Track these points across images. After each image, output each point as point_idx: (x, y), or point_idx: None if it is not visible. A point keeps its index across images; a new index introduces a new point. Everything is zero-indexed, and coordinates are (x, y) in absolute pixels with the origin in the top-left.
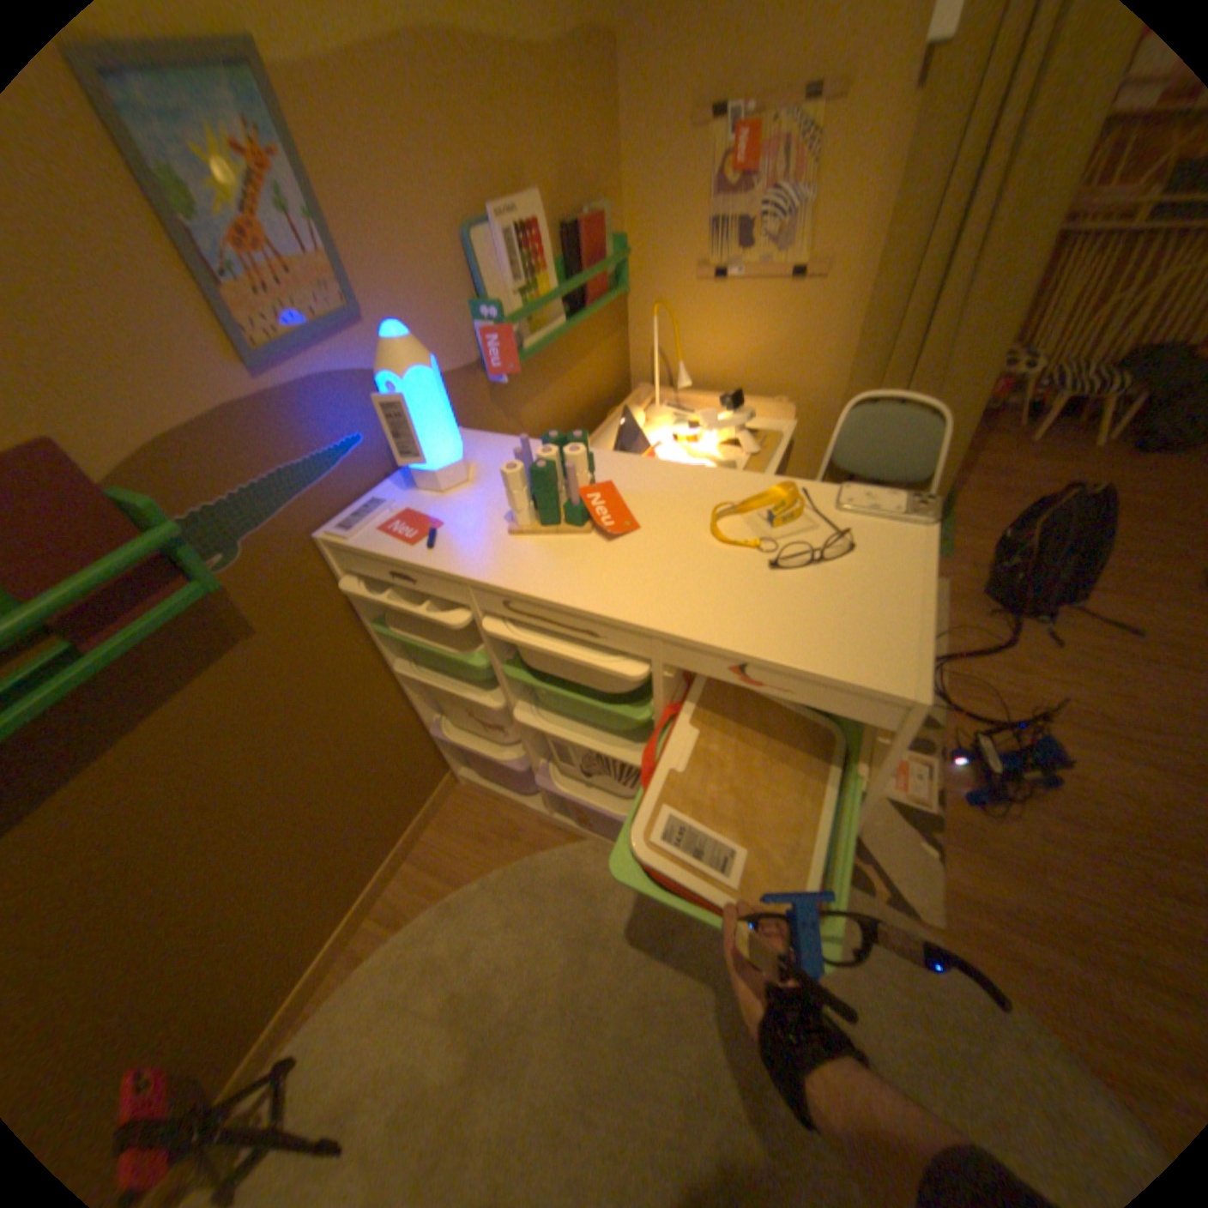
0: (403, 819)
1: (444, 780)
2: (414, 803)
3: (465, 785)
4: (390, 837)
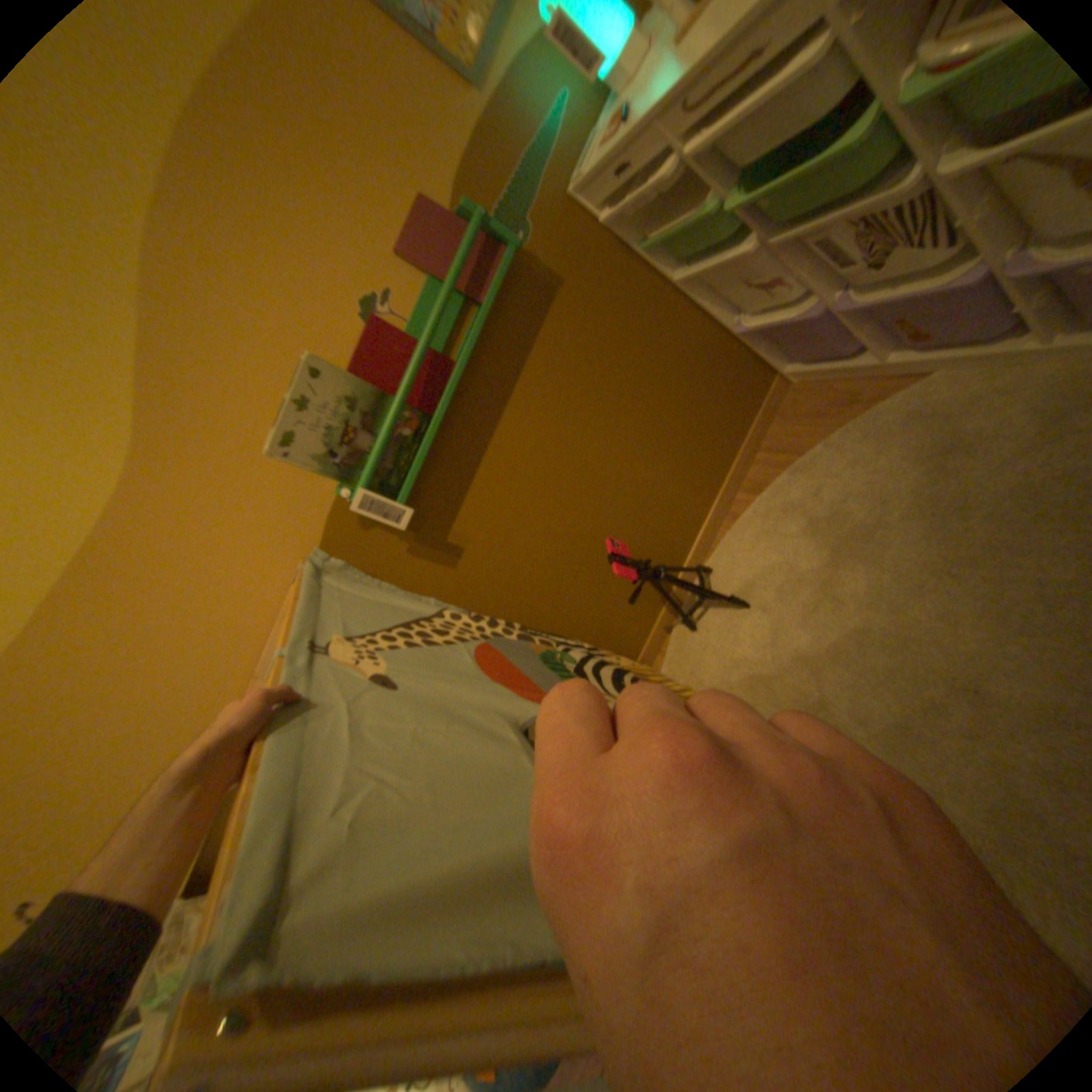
0: (744, 418)
1: (775, 382)
2: (751, 404)
3: (798, 382)
4: (737, 432)
